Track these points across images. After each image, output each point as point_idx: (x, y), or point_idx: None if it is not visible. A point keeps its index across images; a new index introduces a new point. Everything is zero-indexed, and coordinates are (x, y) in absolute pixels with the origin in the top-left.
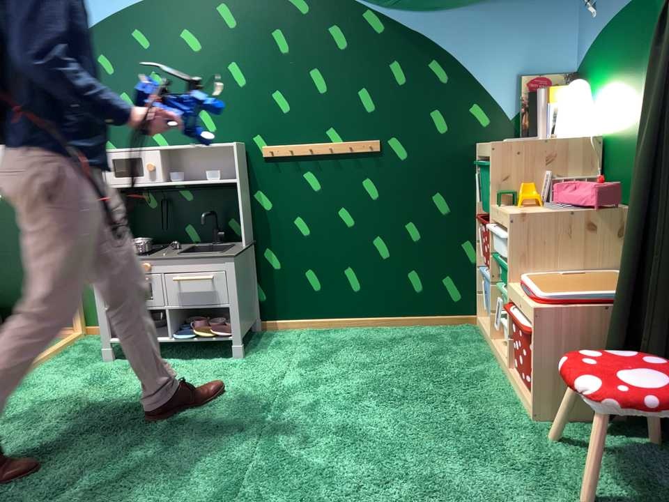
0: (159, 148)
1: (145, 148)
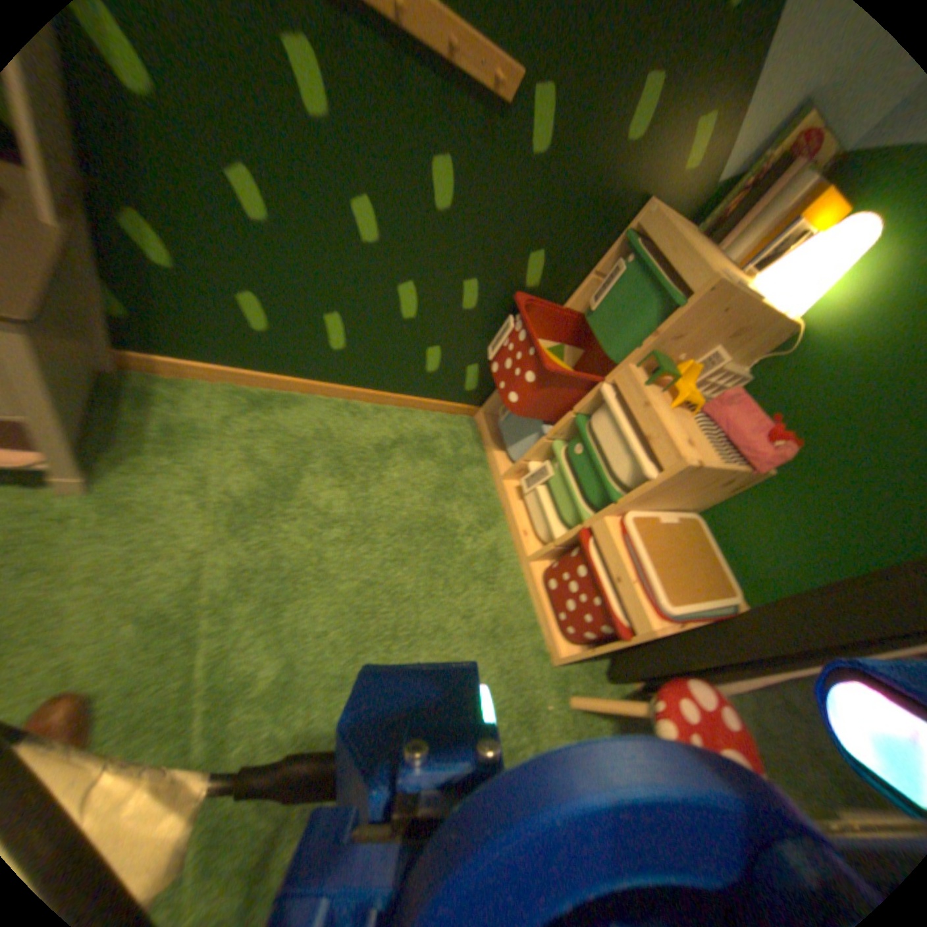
0: None
1: None
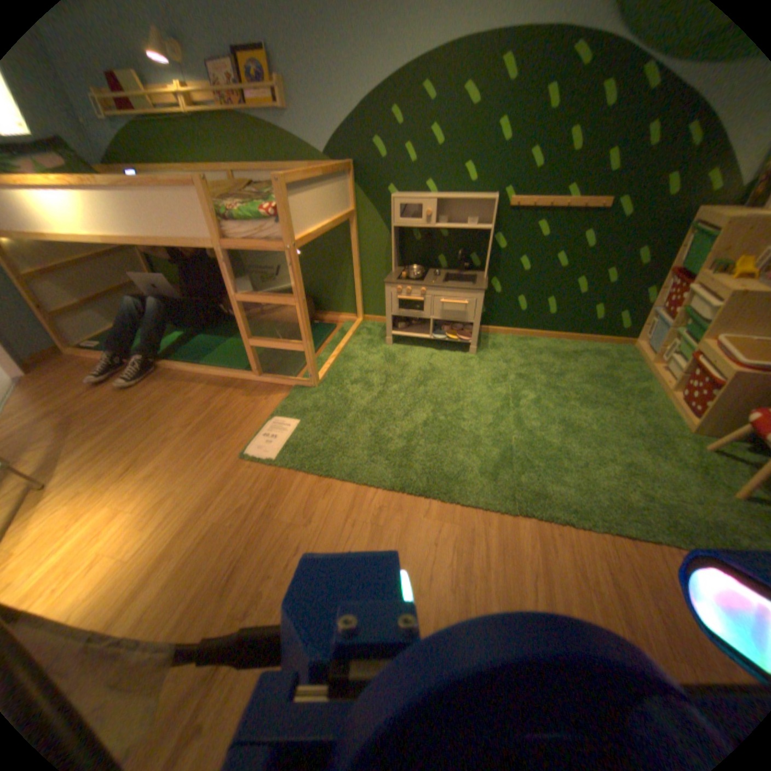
0: (430, 193)
1: (419, 193)
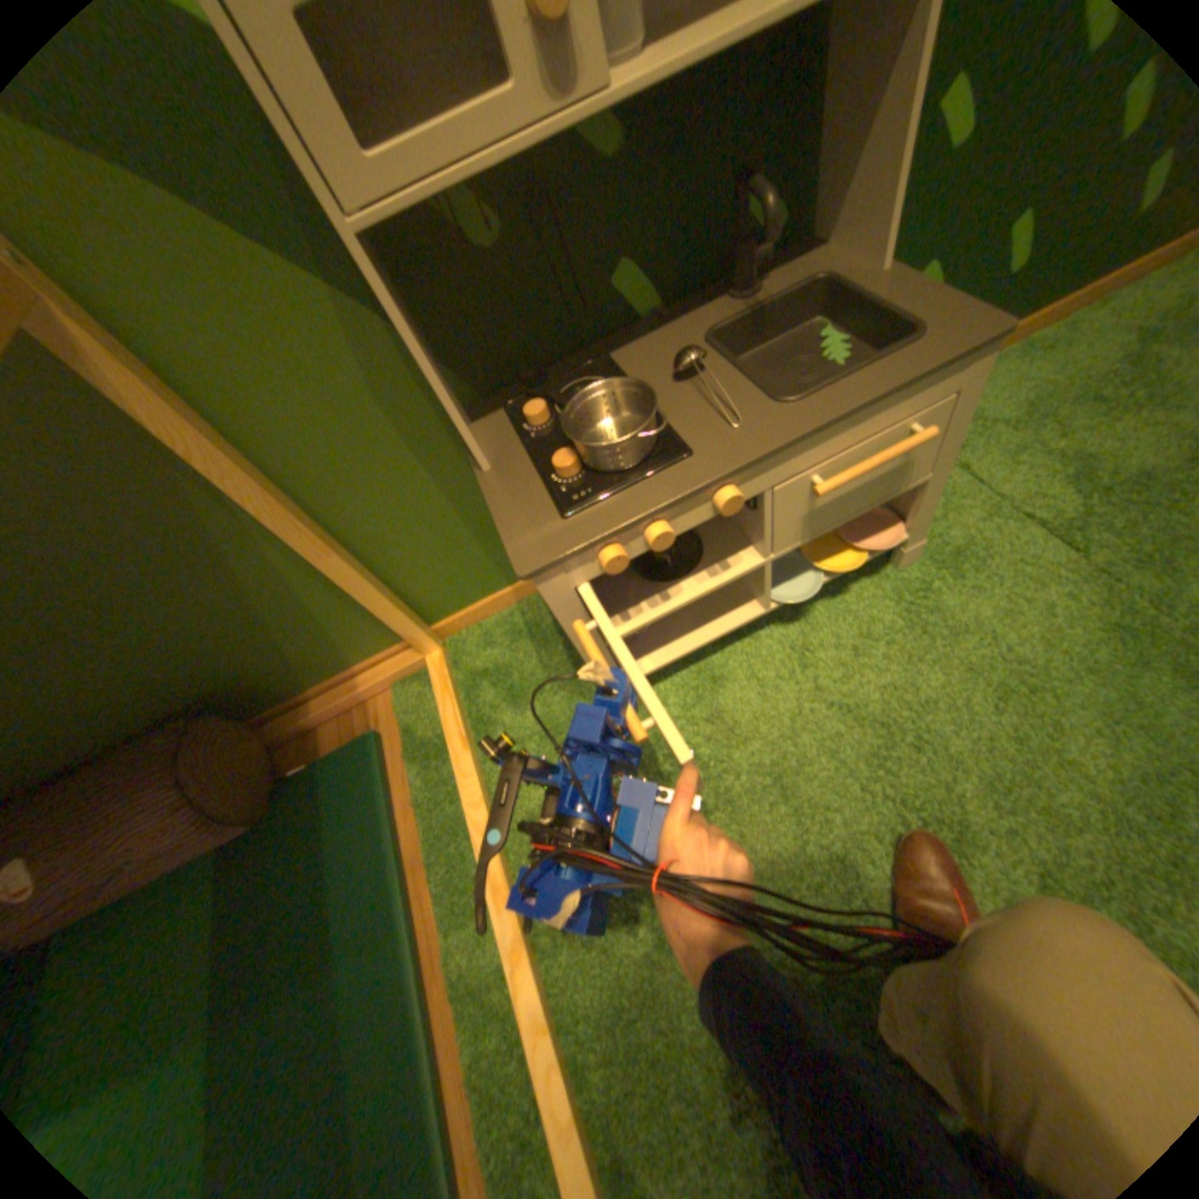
0: None
1: None
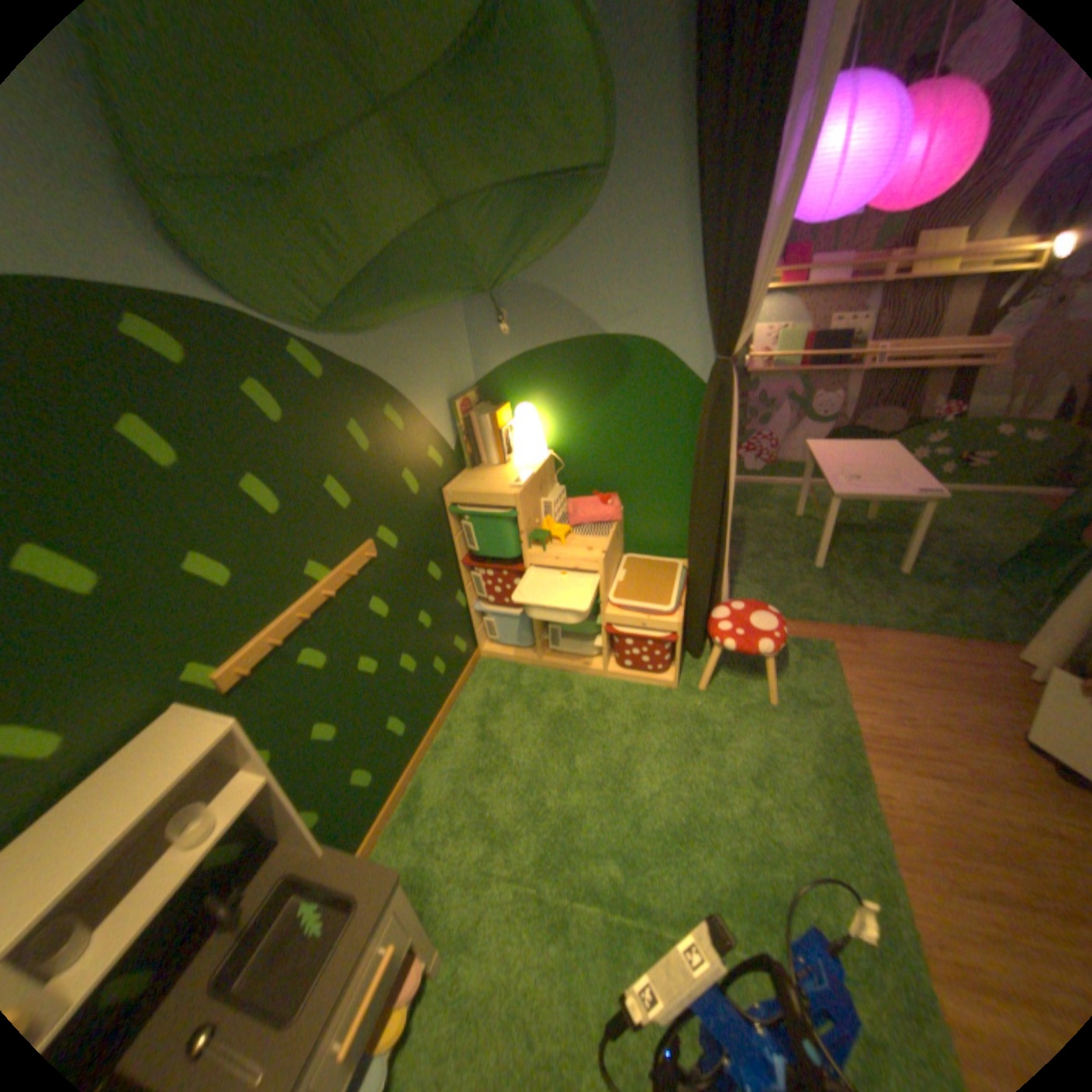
0: None
1: None
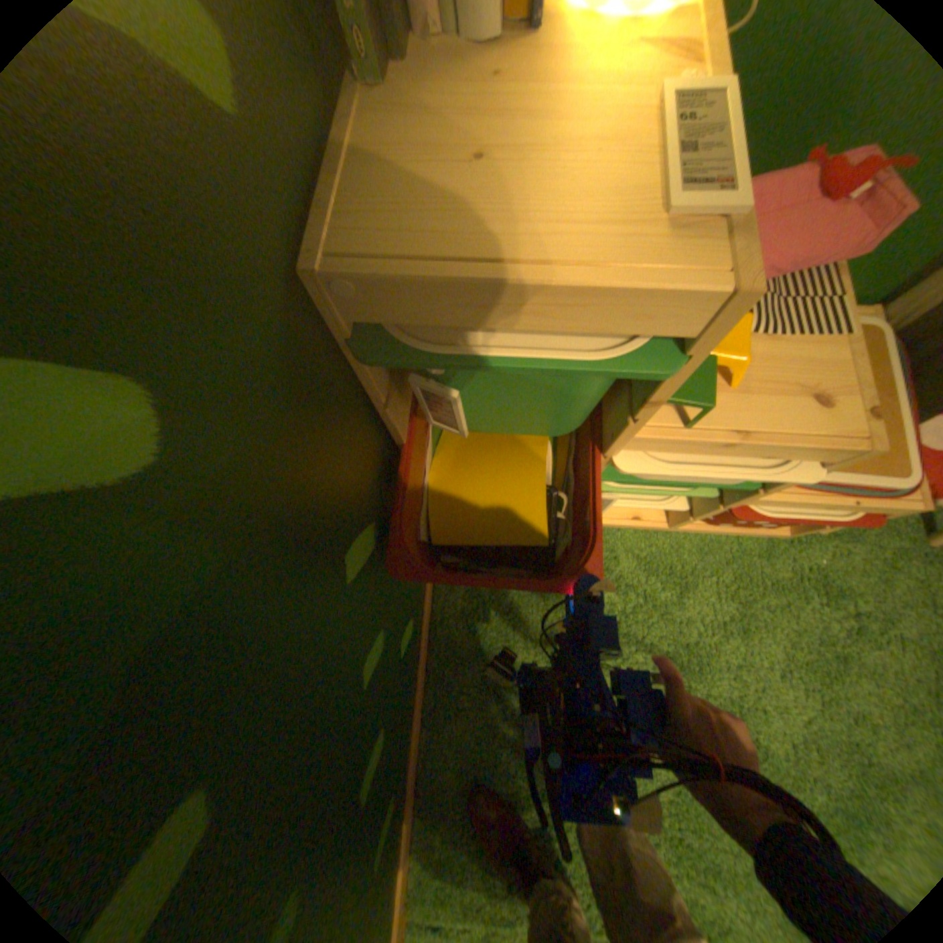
0: None
1: None
